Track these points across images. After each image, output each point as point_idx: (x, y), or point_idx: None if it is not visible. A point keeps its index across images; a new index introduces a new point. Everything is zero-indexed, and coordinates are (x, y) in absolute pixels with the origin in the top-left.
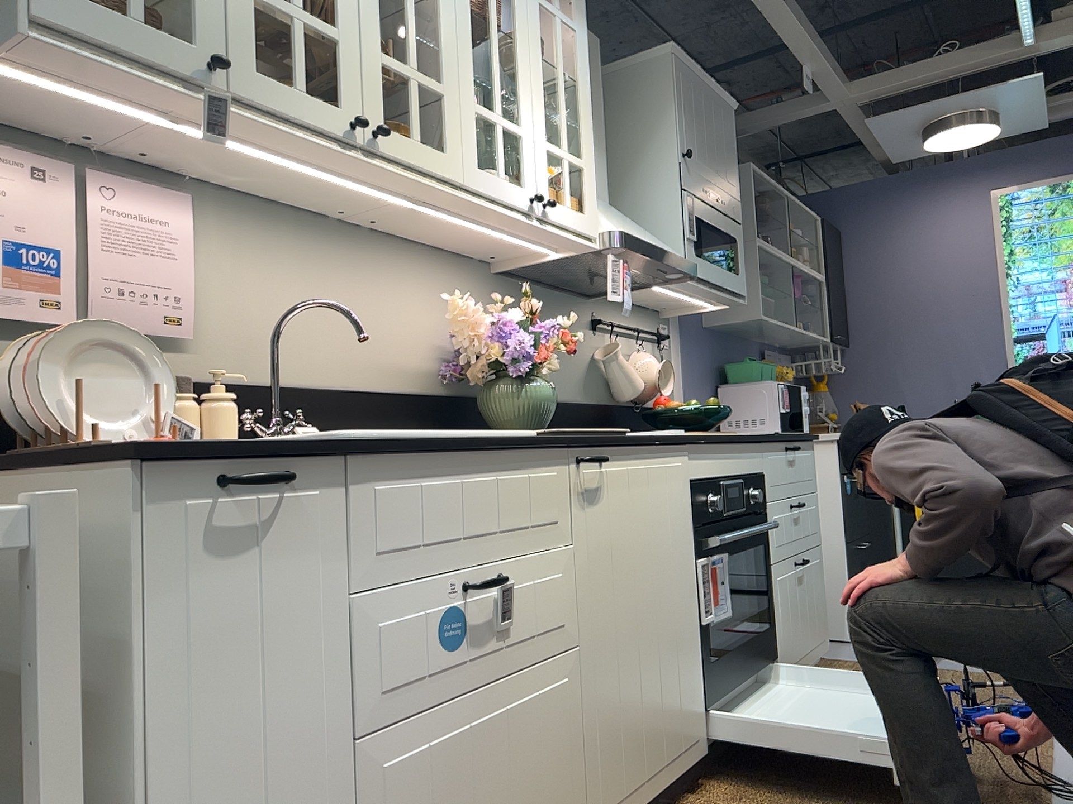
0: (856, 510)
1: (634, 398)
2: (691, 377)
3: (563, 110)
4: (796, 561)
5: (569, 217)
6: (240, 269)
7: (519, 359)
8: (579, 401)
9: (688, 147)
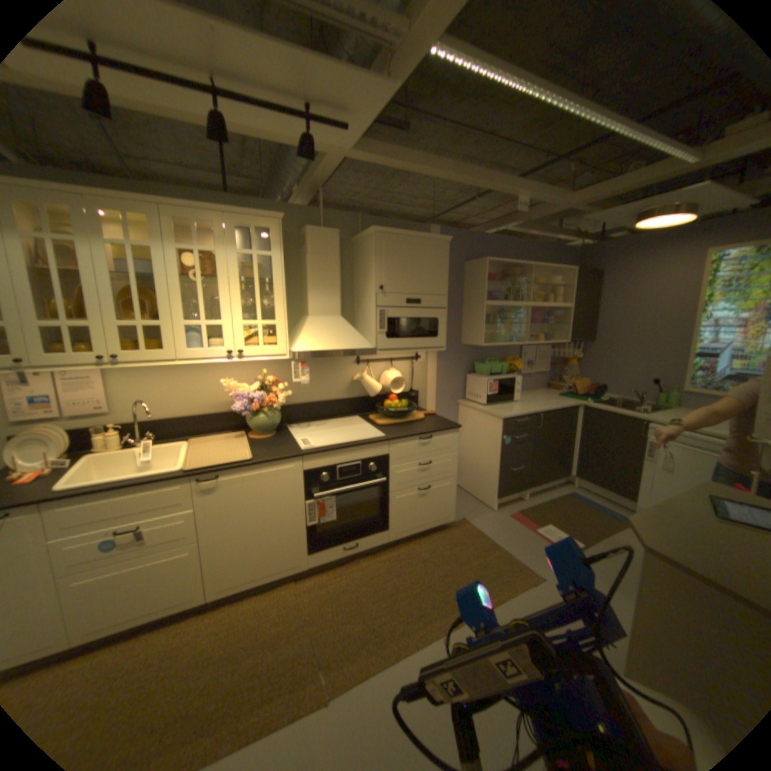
0: (513, 453)
1: (373, 397)
2: (442, 373)
3: (258, 302)
4: (418, 489)
5: (260, 352)
6: (130, 384)
7: (245, 410)
8: (340, 399)
9: (384, 283)
